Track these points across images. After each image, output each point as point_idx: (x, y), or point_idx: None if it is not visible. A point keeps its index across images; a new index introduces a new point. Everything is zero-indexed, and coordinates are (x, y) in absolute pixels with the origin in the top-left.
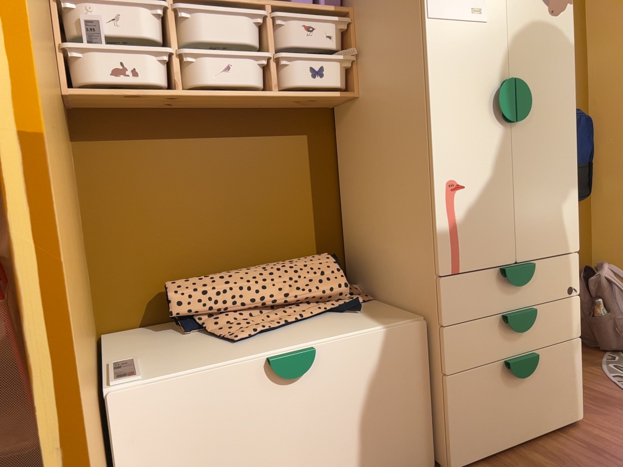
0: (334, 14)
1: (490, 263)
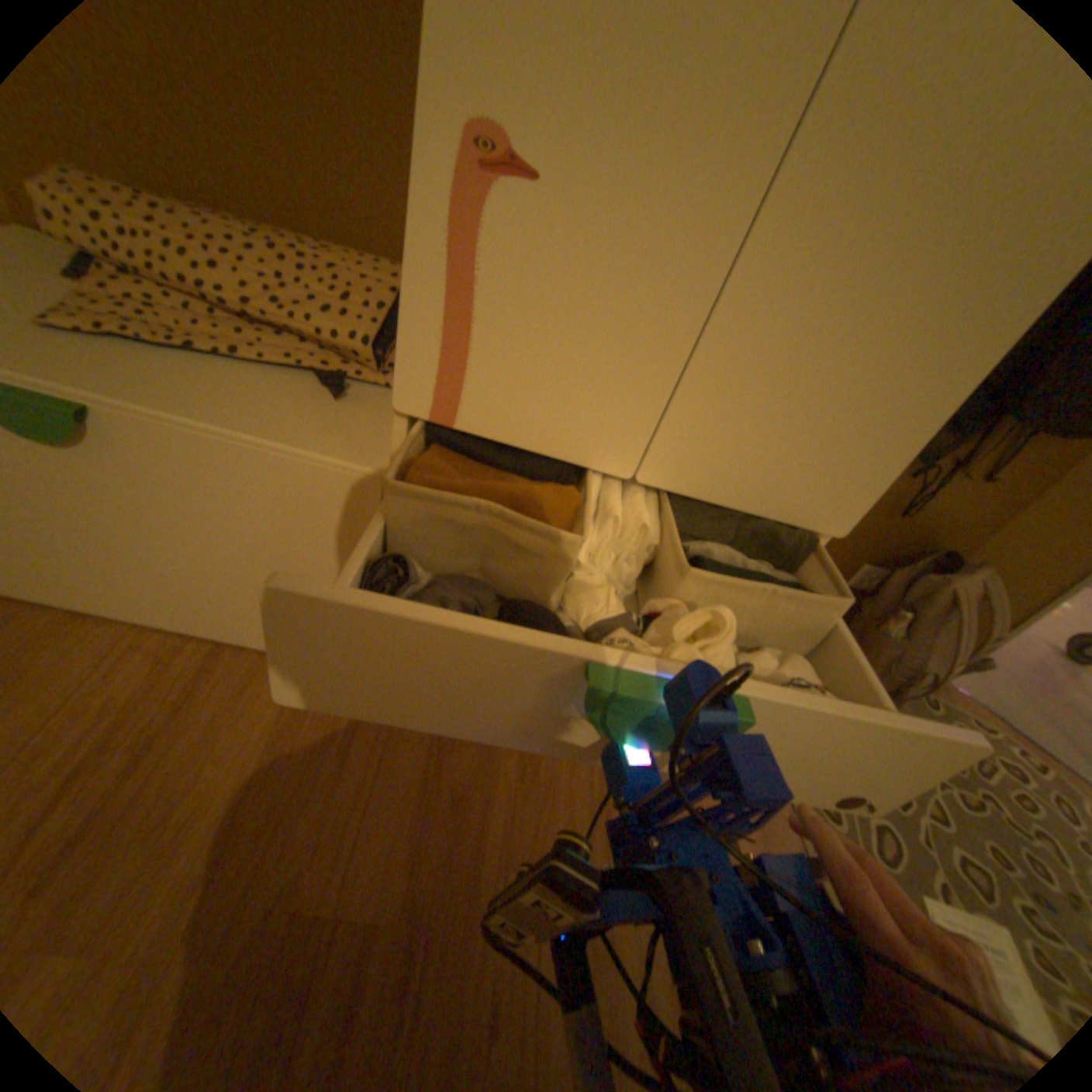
0: None
1: (549, 442)
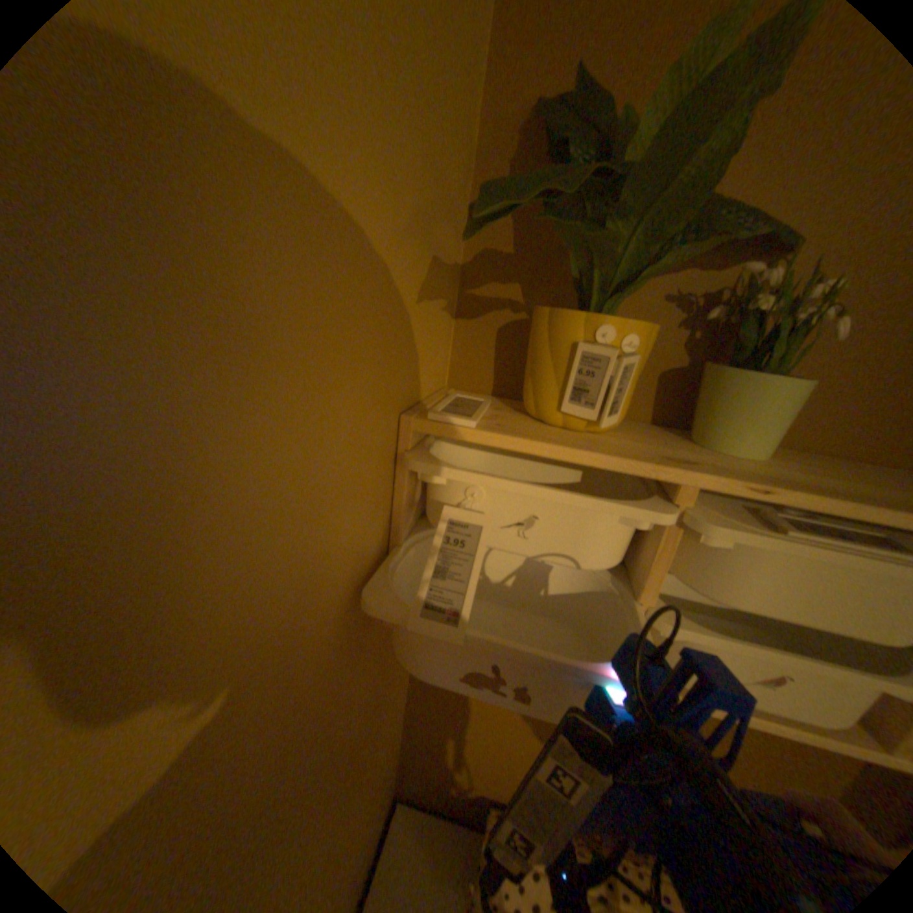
0: None
1: None
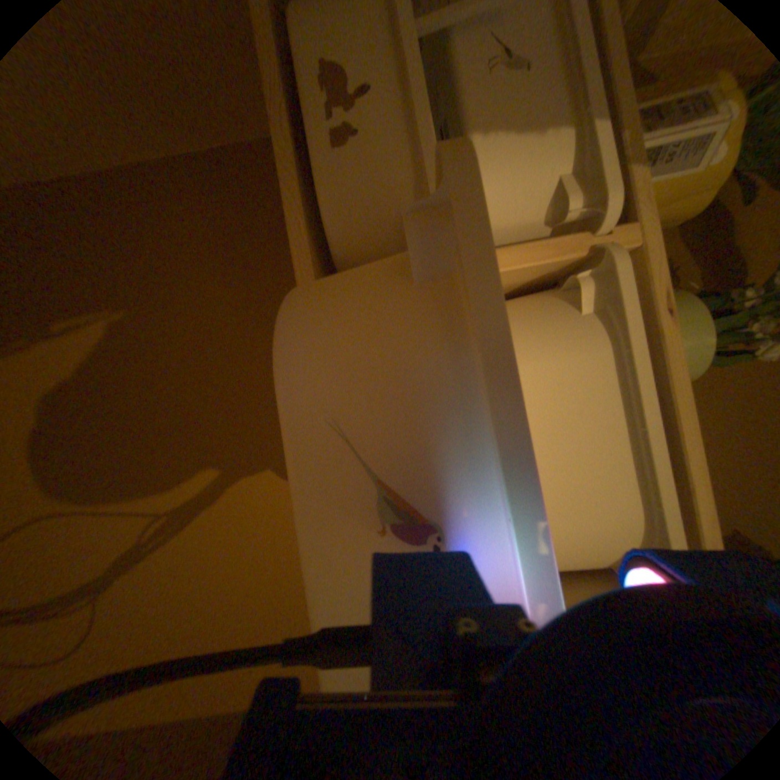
0: None
1: None
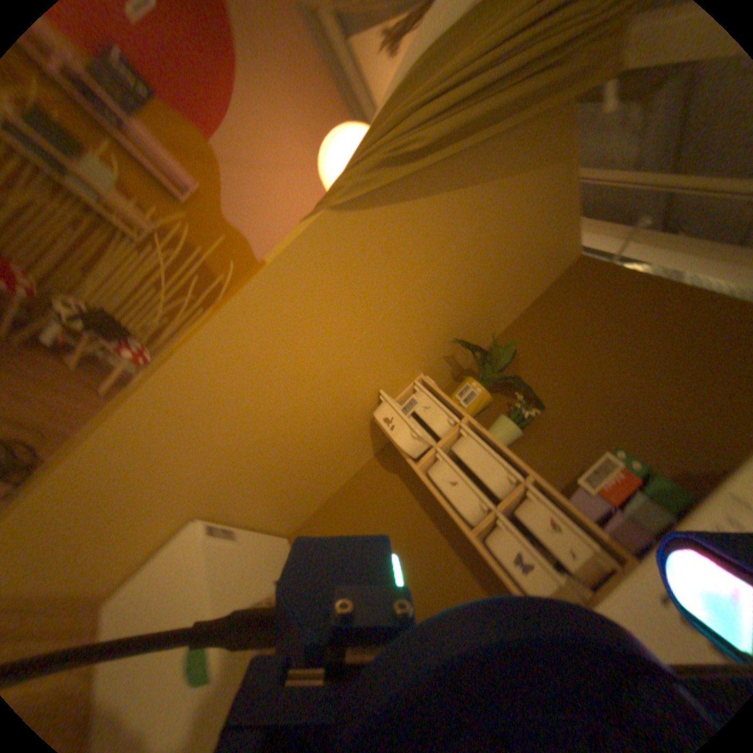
0: (612, 548)
1: None
